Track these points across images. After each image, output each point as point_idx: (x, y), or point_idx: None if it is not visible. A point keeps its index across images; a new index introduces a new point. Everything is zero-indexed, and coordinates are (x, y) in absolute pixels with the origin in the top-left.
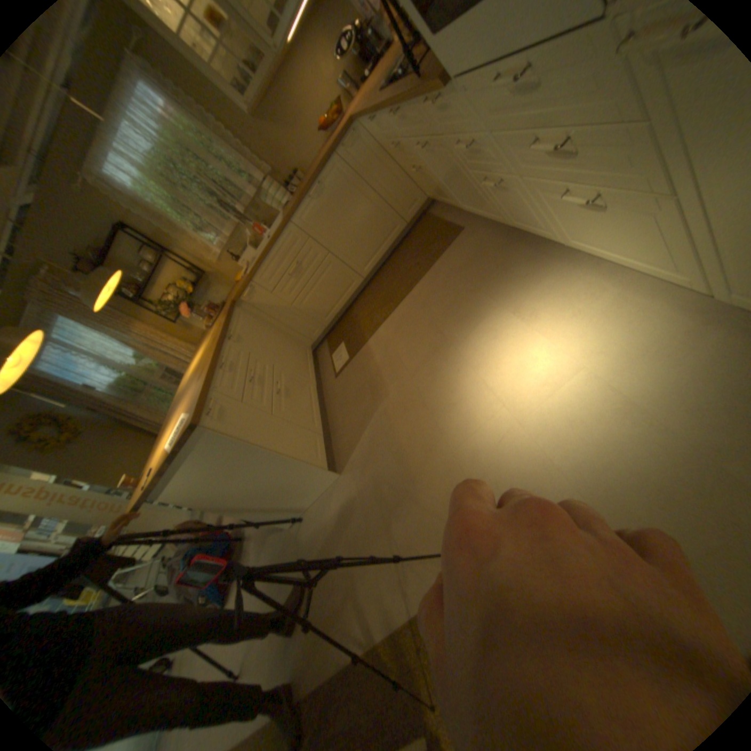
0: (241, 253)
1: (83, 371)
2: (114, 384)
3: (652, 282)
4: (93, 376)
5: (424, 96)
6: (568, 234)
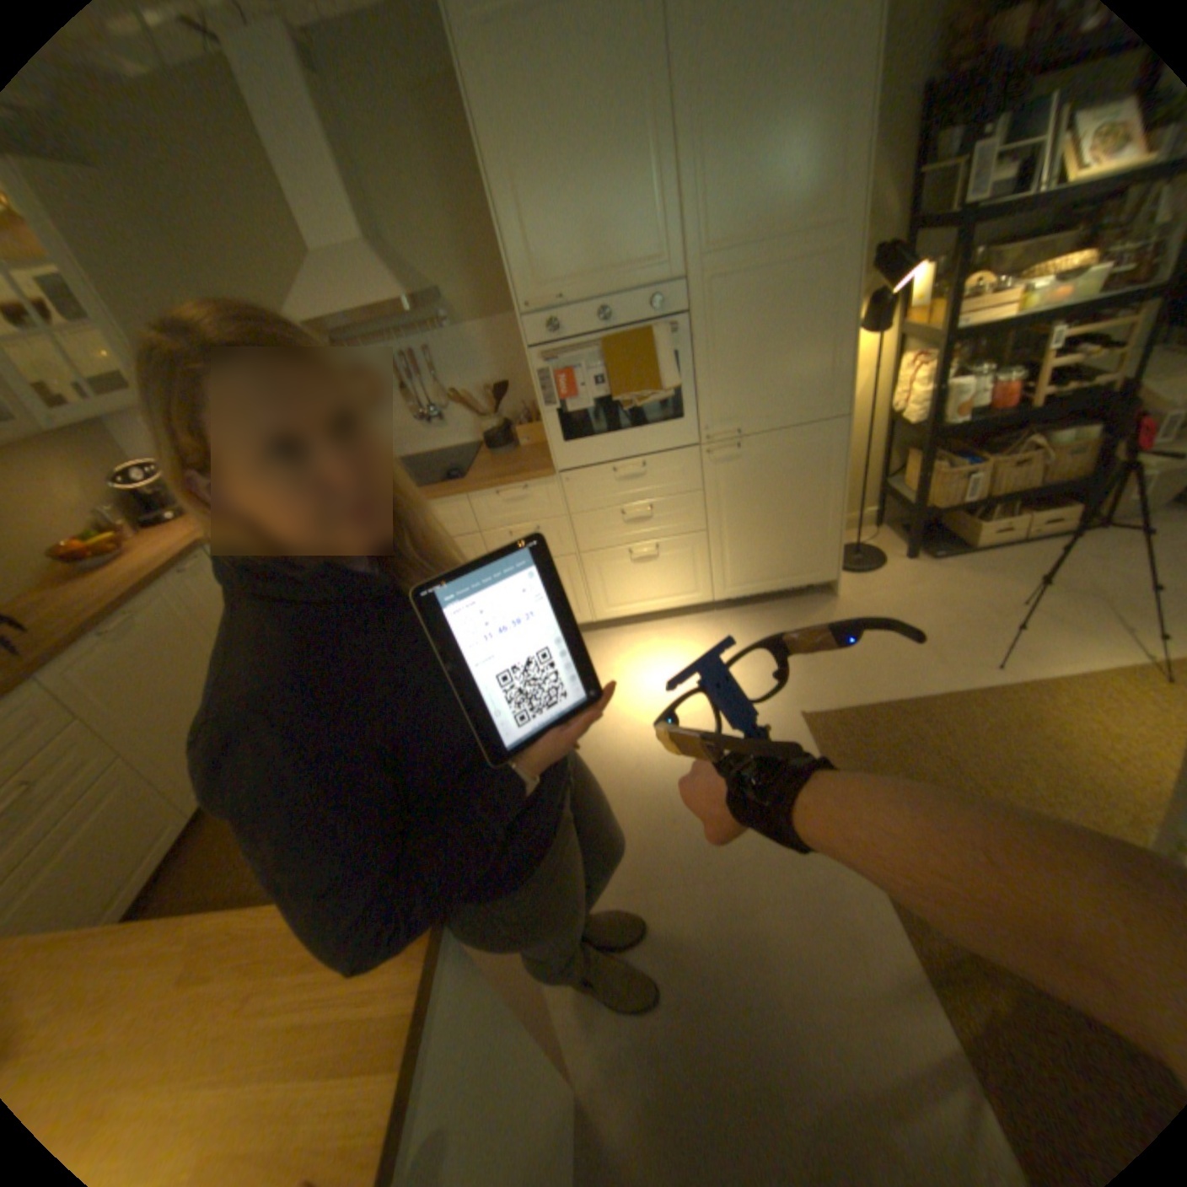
0: None
1: None
2: None
3: (665, 623)
4: None
5: (488, 494)
6: (600, 607)
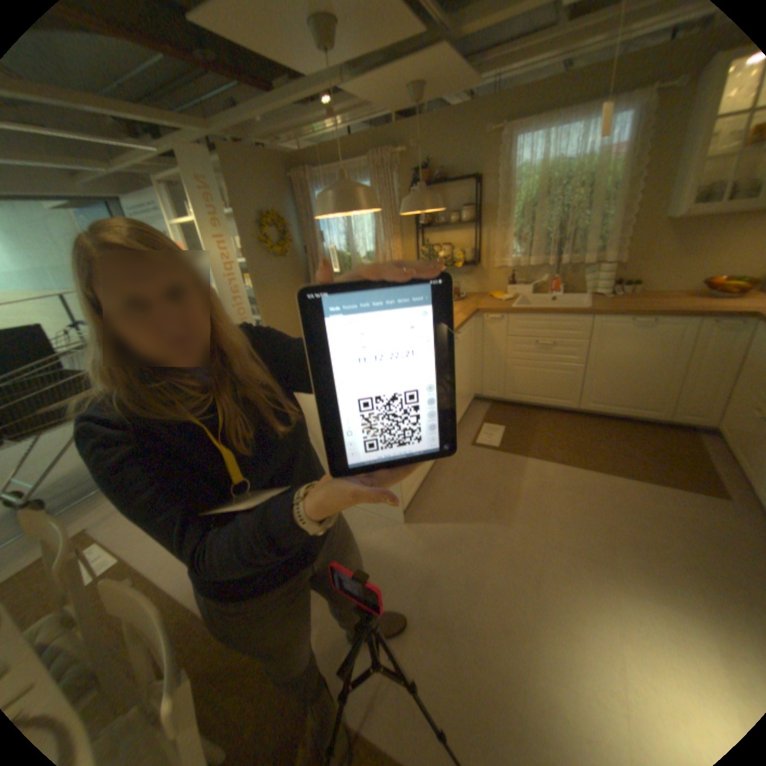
0: (517, 281)
1: (330, 225)
2: (334, 253)
3: None
4: (330, 233)
5: None
6: None
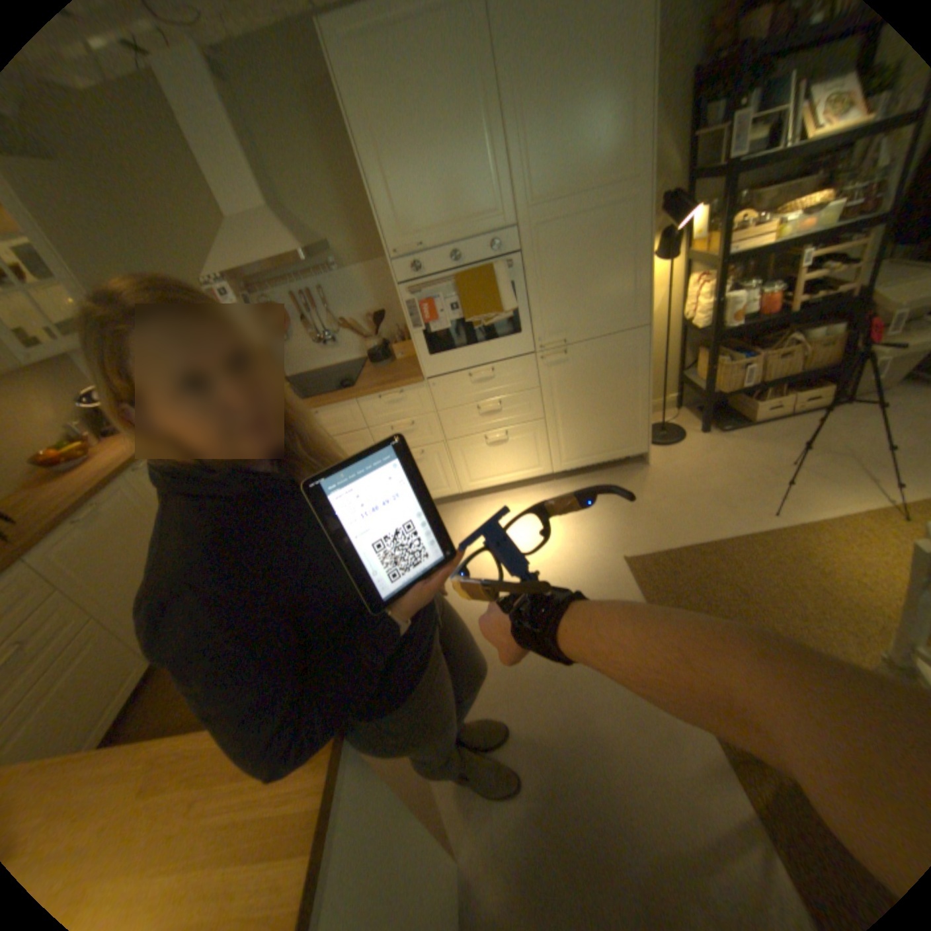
0: None
1: None
2: None
3: (517, 492)
4: None
5: (373, 398)
6: (465, 482)
